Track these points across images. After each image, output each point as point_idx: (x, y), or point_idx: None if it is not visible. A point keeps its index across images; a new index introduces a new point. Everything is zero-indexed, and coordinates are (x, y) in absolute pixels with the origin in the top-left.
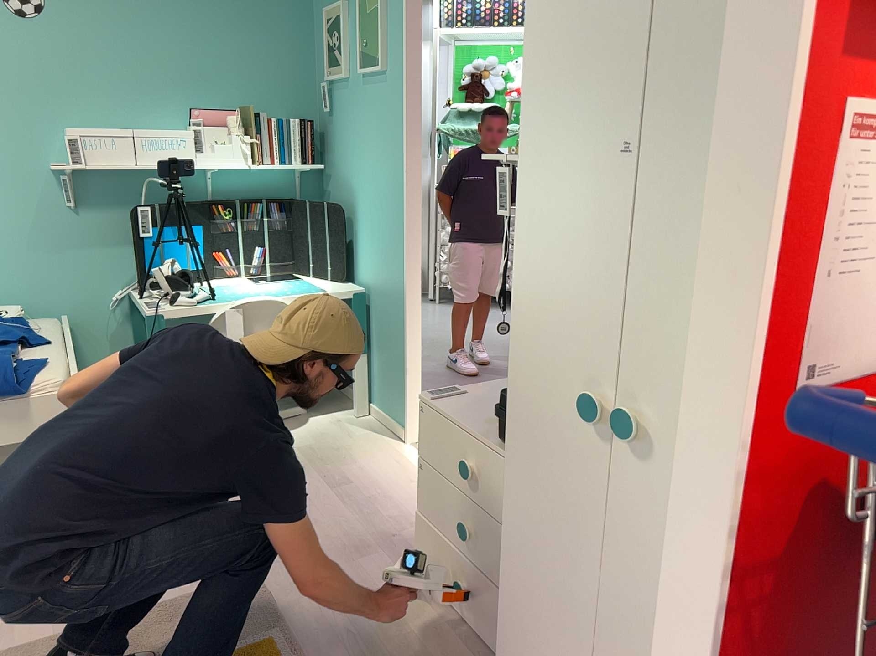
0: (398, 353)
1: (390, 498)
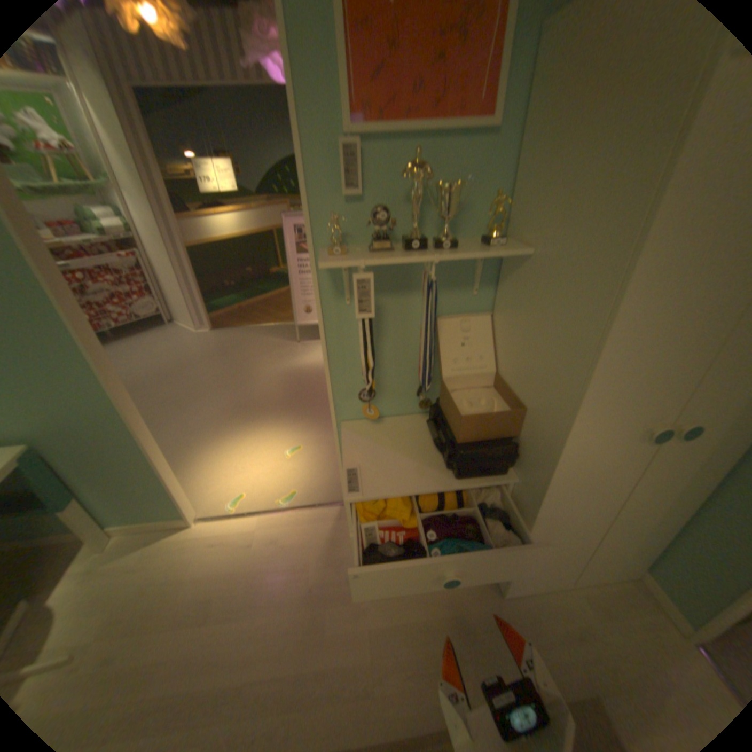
0: (136, 473)
1: (258, 573)
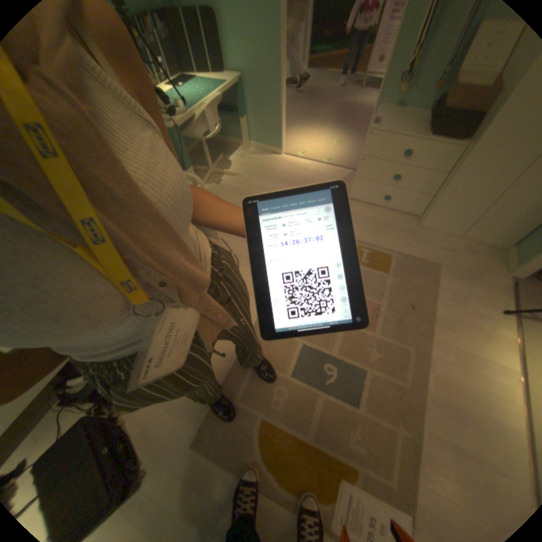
0: (272, 110)
1: (306, 179)
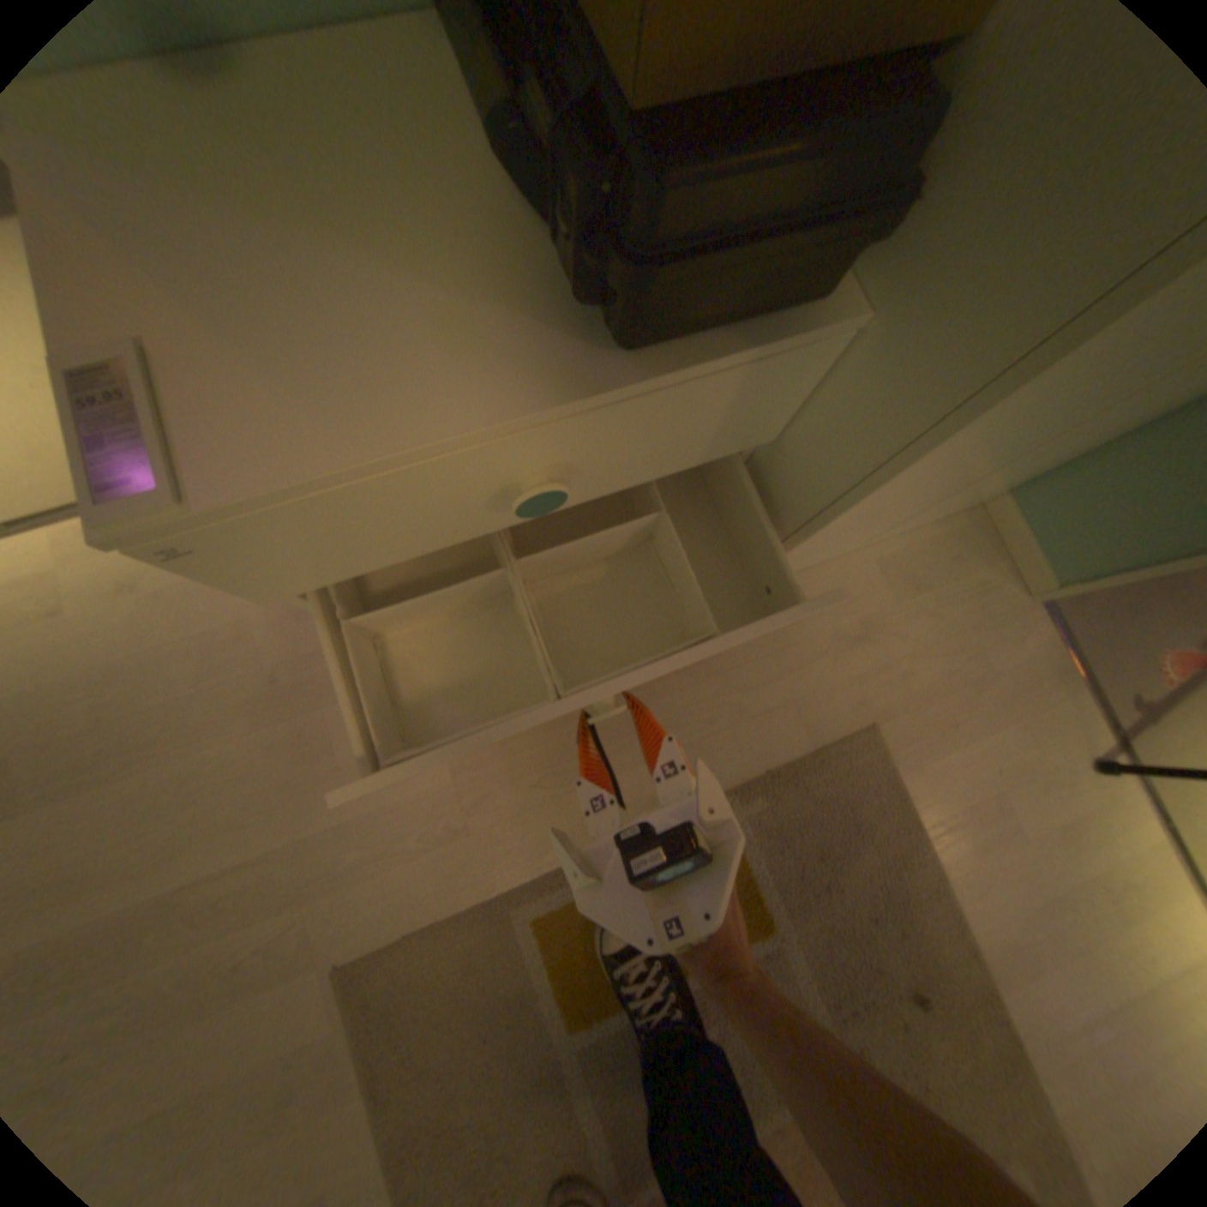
0: None
1: (112, 674)
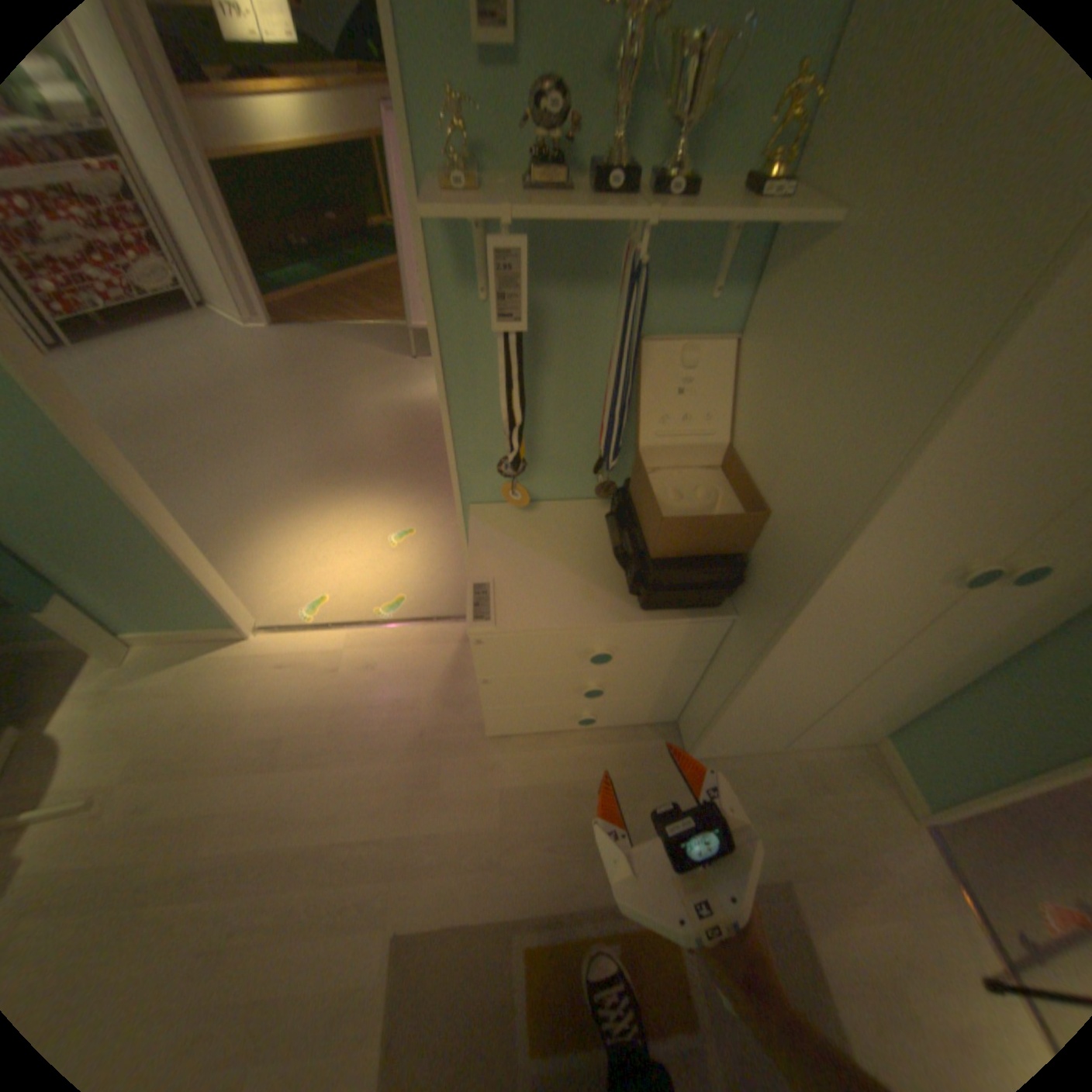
0: (149, 564)
1: (348, 709)
